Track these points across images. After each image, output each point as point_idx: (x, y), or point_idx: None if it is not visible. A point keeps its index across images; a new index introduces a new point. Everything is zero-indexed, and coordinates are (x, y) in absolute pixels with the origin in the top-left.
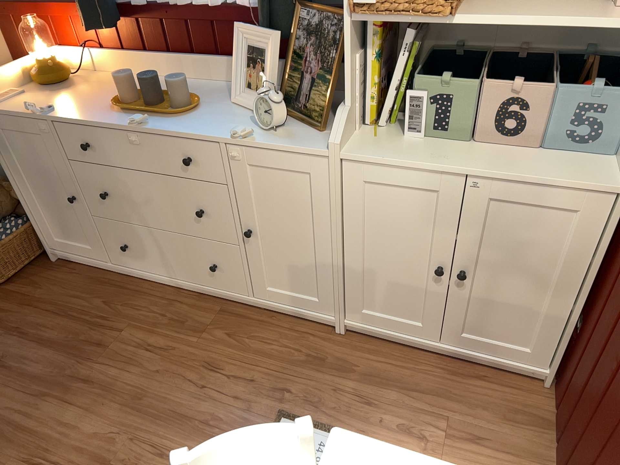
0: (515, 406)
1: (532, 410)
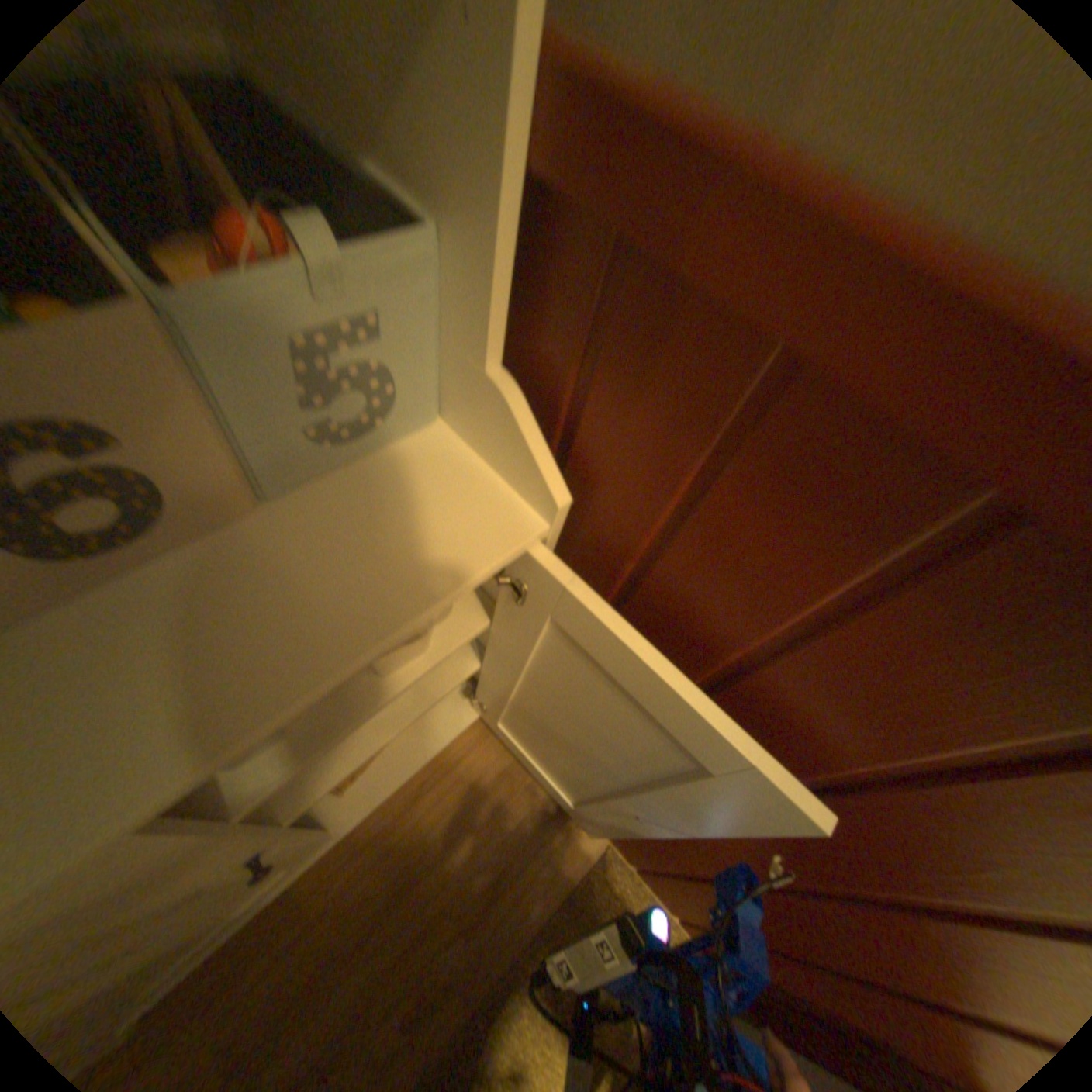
0: (496, 780)
1: (513, 762)
